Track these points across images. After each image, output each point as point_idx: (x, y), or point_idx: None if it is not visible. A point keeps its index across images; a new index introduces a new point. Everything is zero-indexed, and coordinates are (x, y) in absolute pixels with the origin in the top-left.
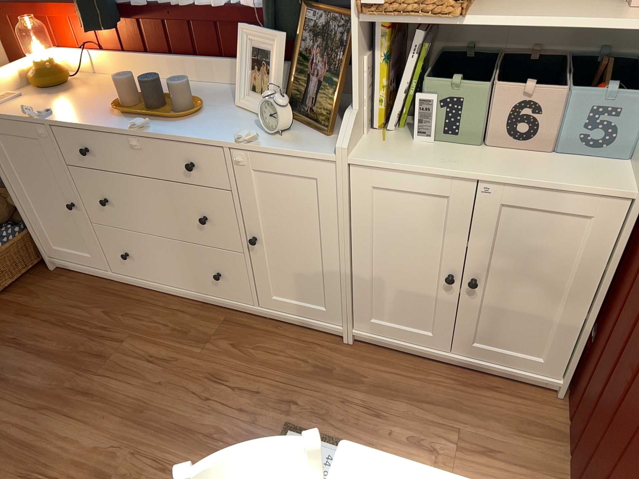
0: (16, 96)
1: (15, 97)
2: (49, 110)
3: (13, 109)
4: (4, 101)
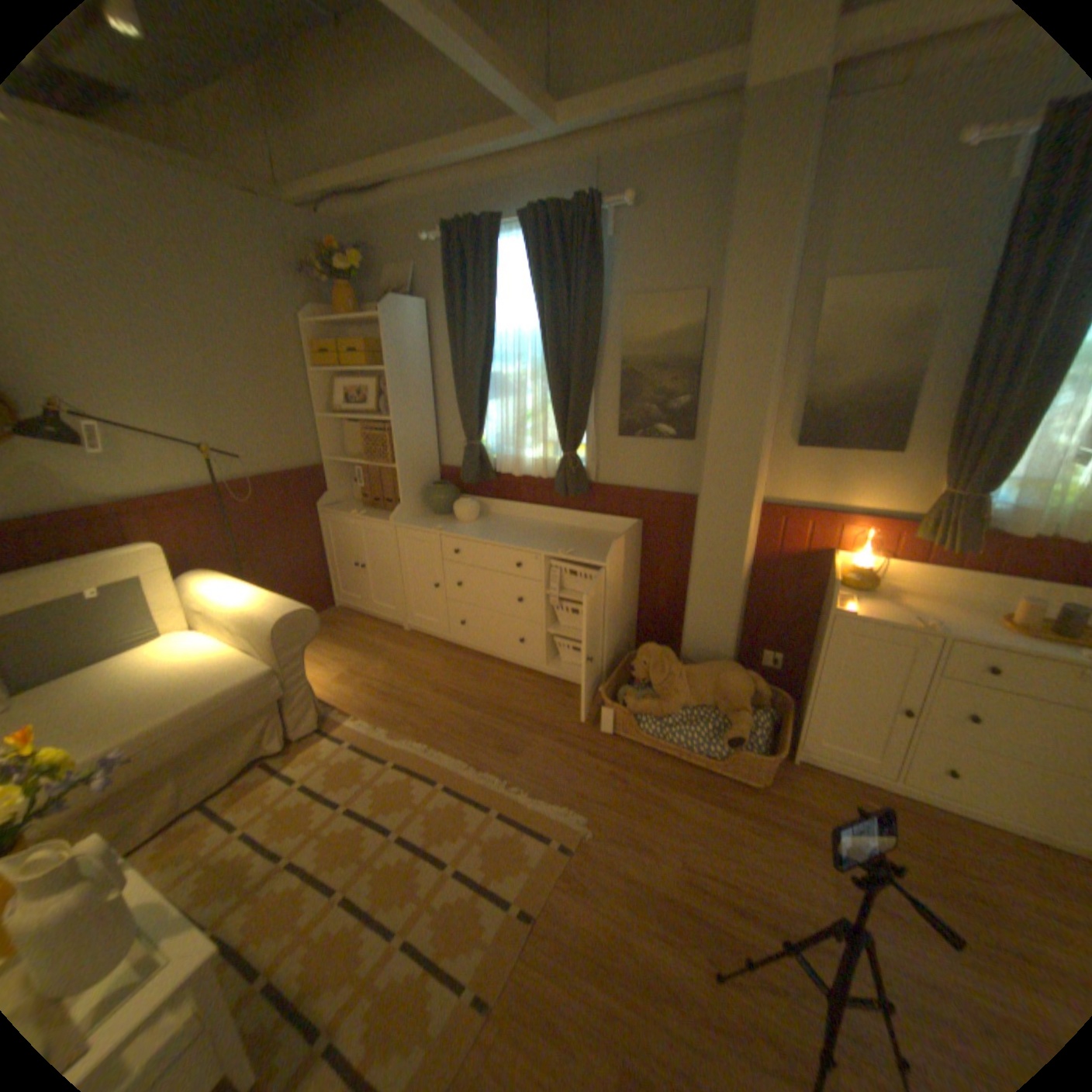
0: (854, 599)
1: (851, 599)
2: (940, 624)
3: (878, 615)
4: (850, 604)
